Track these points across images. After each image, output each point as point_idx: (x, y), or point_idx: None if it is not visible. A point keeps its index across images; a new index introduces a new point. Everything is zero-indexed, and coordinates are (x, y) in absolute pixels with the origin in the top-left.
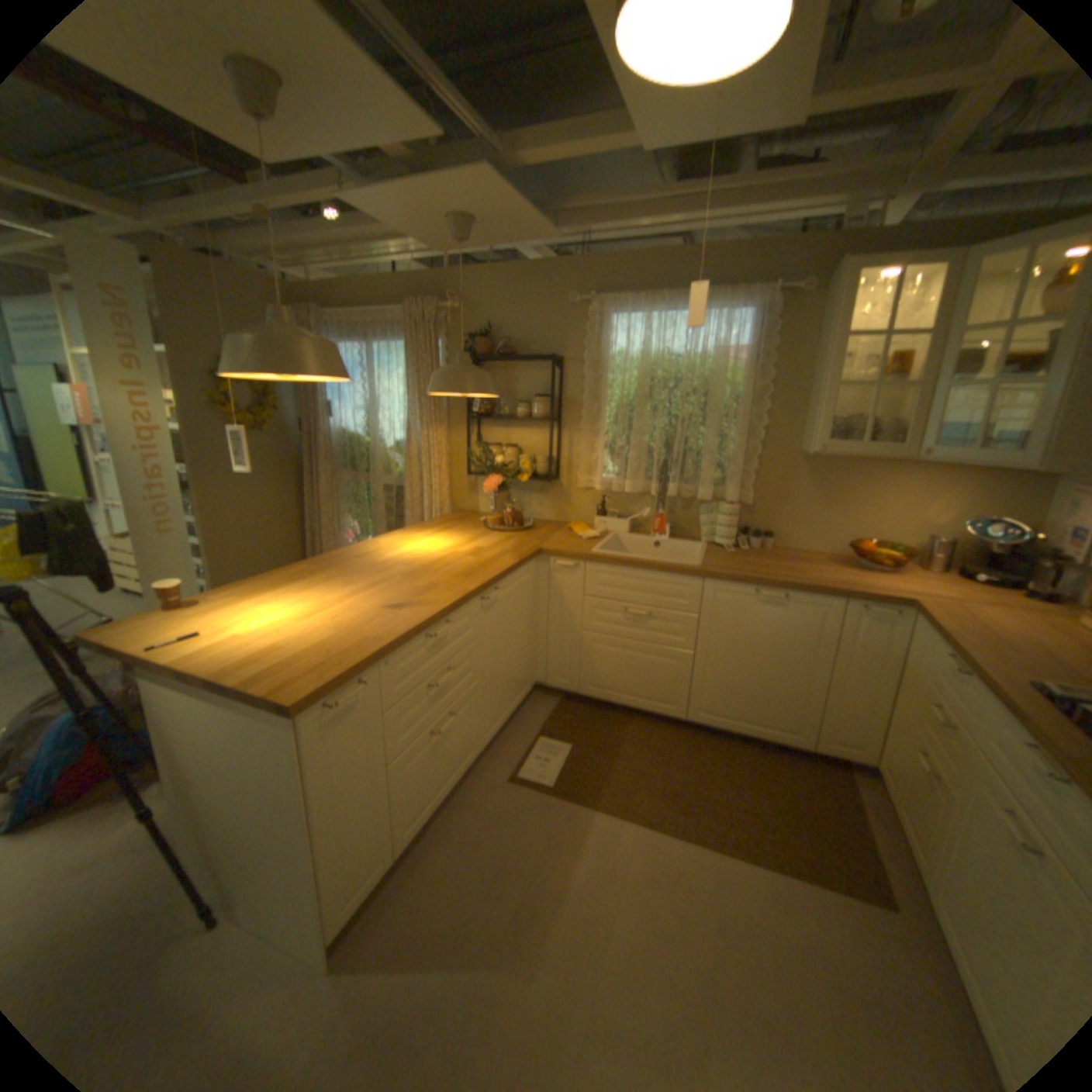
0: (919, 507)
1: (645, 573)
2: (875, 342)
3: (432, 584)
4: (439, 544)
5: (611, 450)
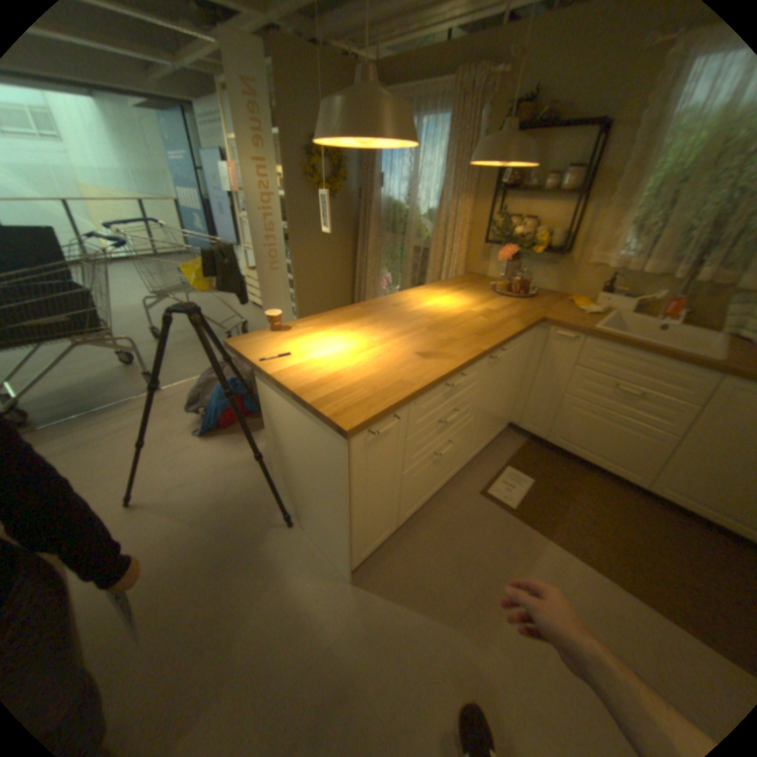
0: None
1: (652, 356)
2: None
3: (451, 339)
4: (455, 301)
5: (641, 225)
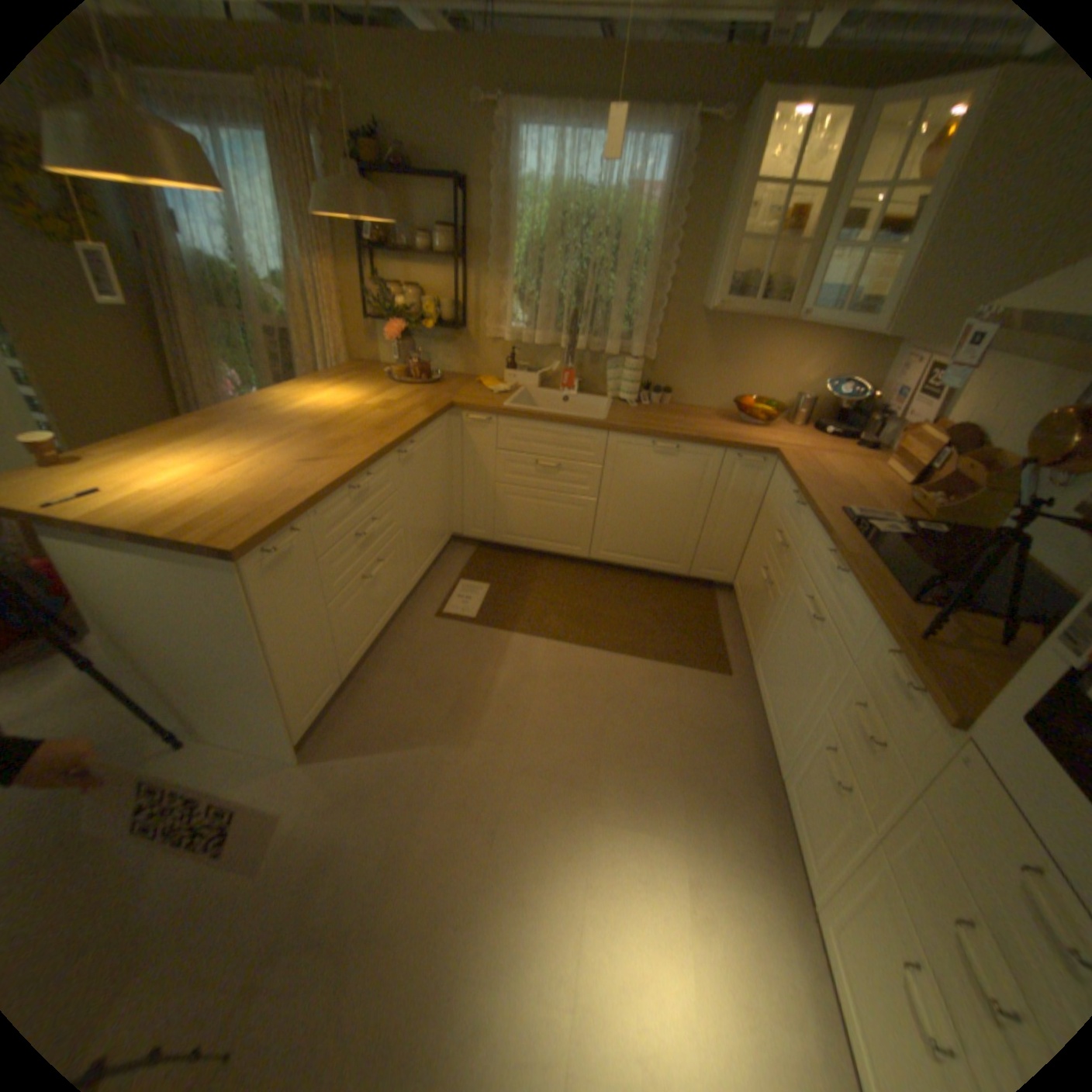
0: (793, 367)
1: (555, 427)
2: (779, 192)
3: (347, 438)
4: (344, 397)
5: (522, 297)
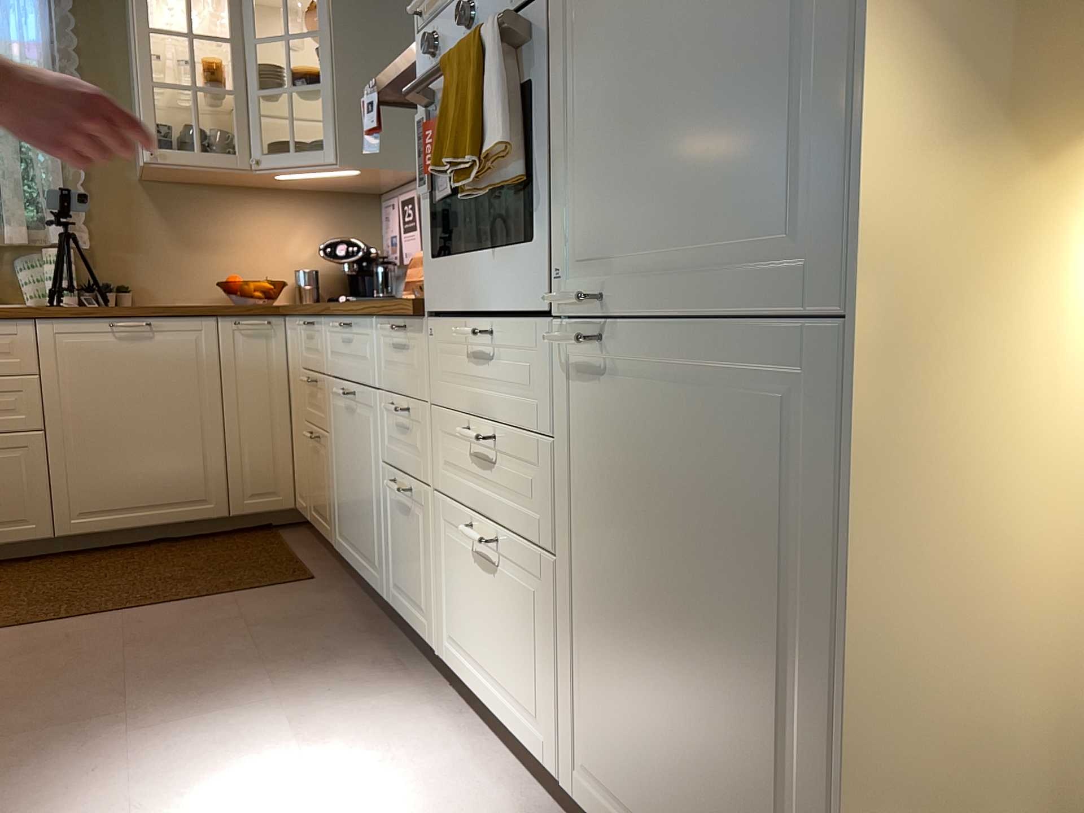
0: (279, 242)
1: None
2: (185, 52)
3: None
4: None
5: None
